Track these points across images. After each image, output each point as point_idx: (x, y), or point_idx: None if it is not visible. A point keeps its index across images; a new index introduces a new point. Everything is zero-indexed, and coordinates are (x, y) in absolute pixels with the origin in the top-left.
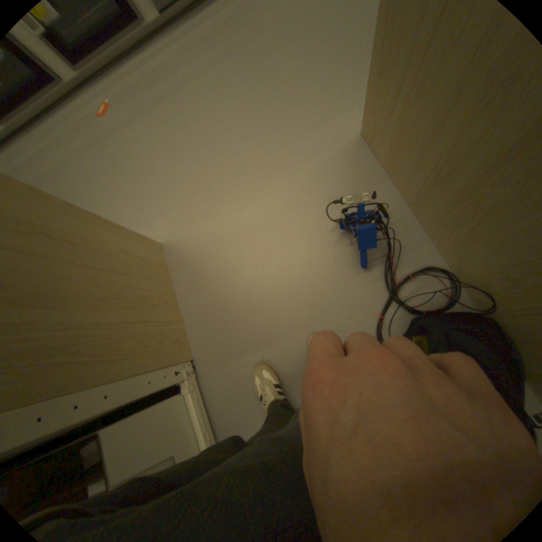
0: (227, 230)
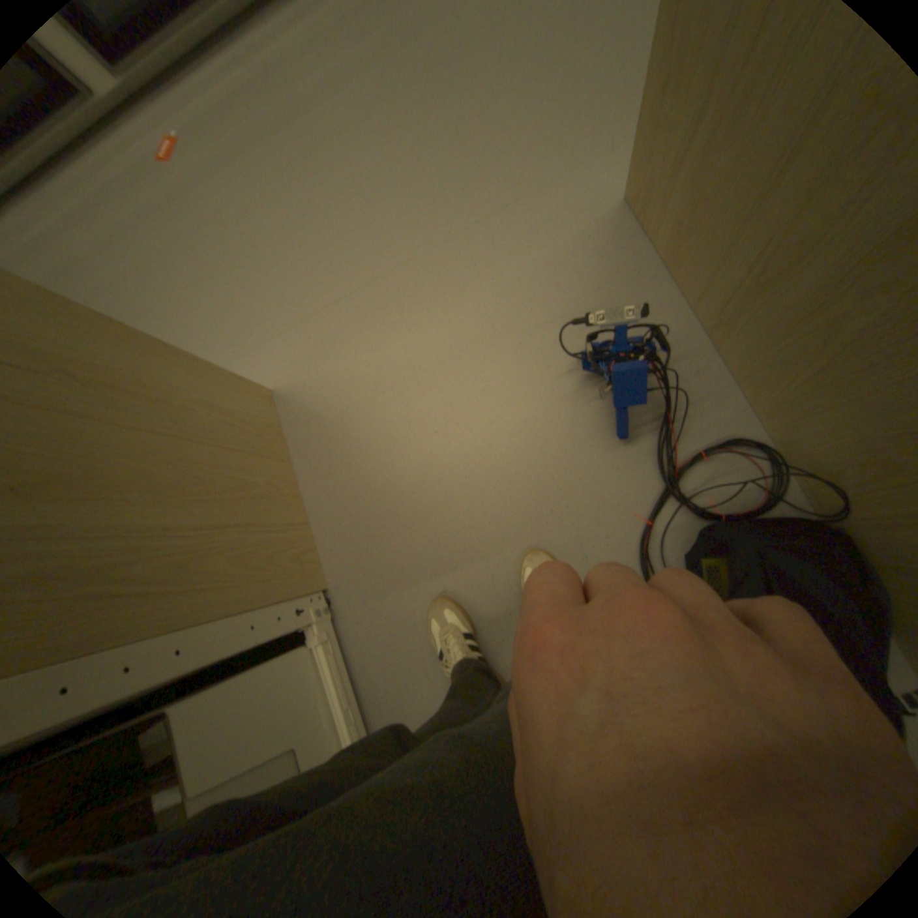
0: (386, 369)
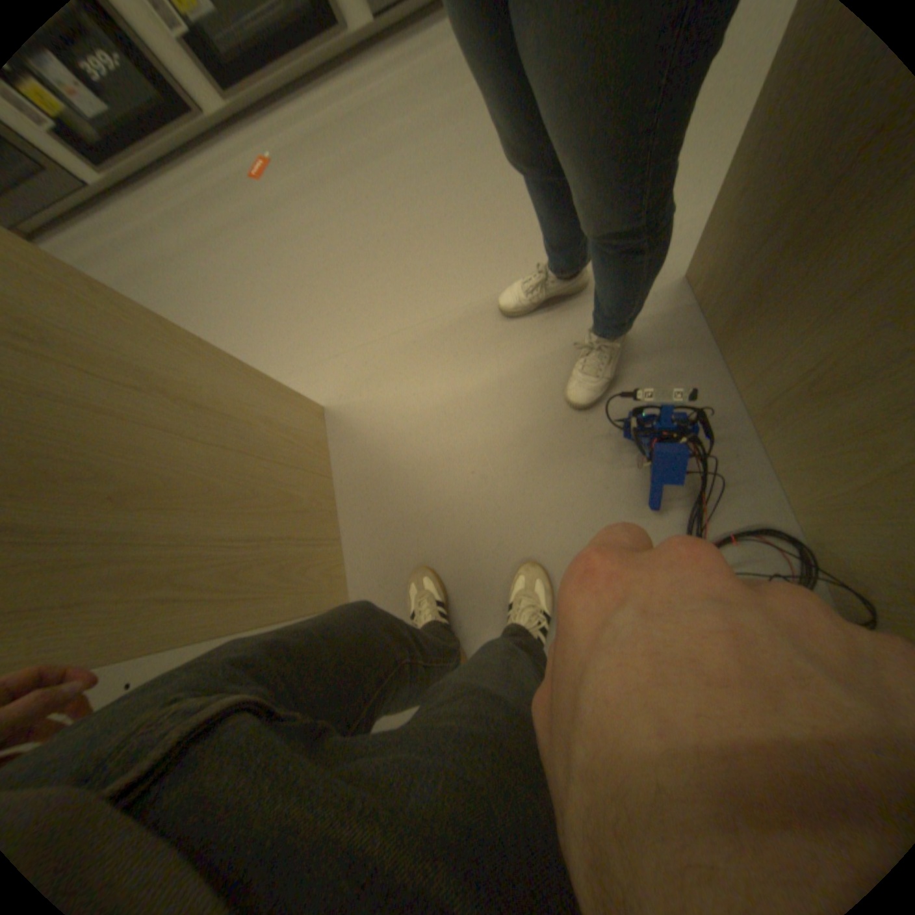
0: (433, 404)
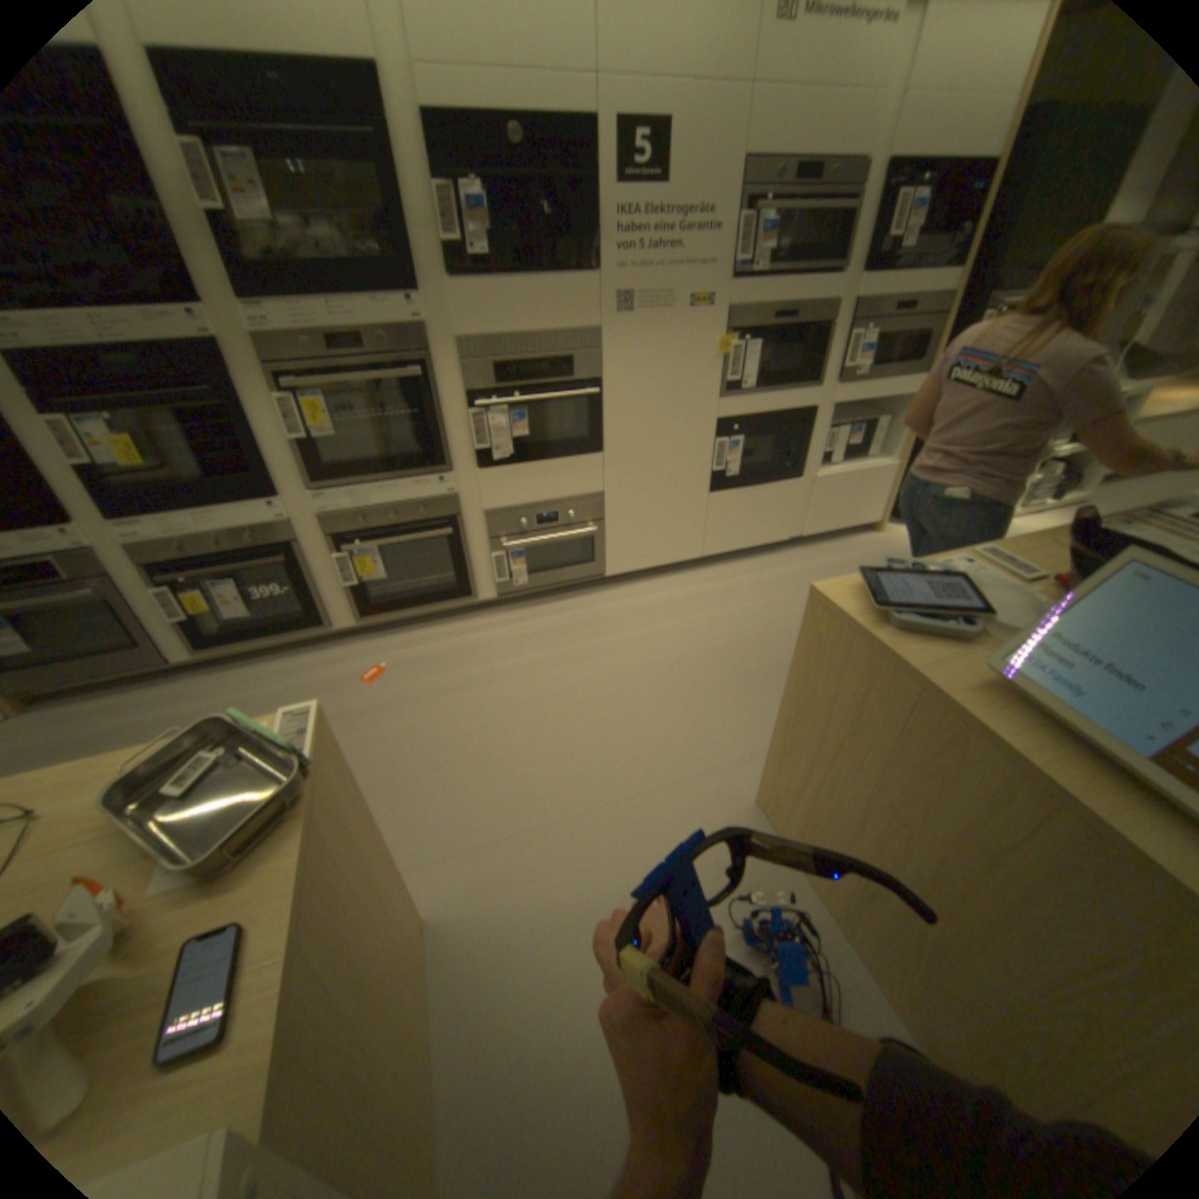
0: (553, 918)
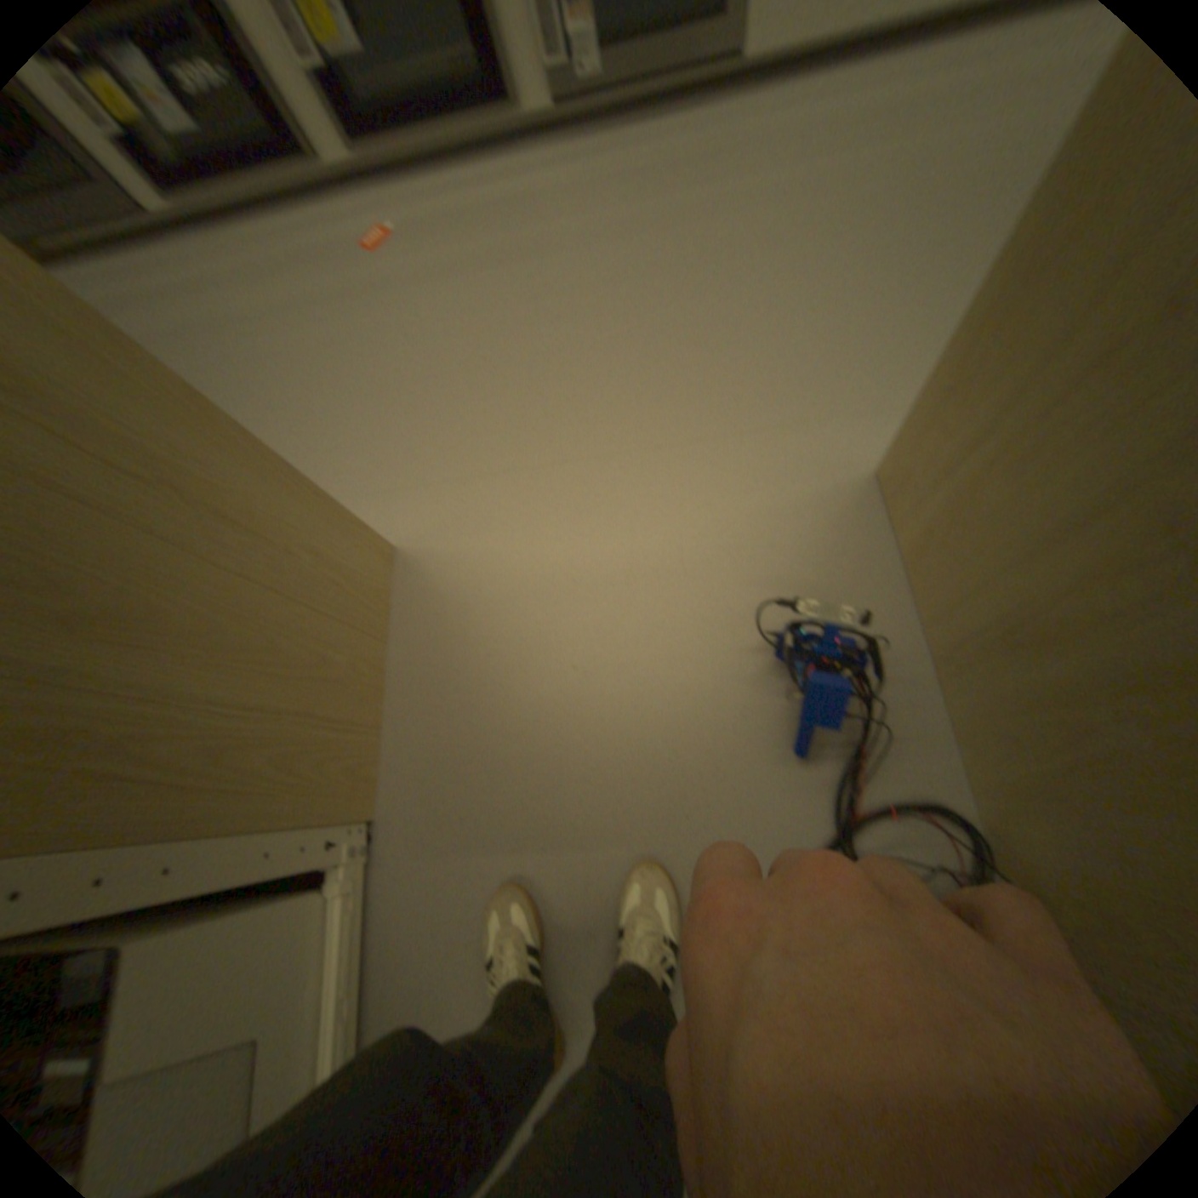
0: (542, 572)
